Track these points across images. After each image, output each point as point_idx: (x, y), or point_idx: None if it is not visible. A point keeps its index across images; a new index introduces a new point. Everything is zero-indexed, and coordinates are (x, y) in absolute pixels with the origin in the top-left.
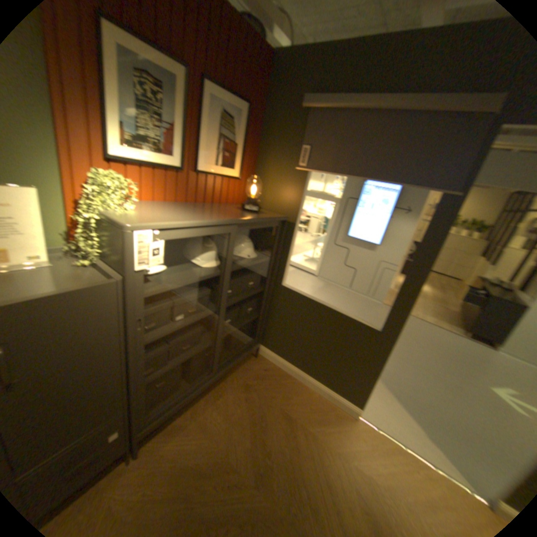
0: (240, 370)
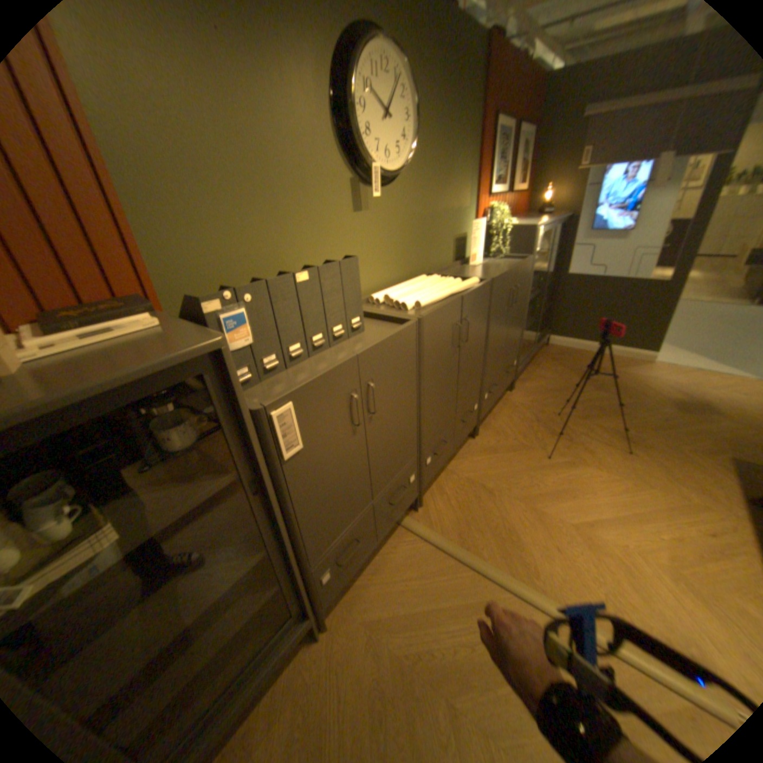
0: (542, 353)
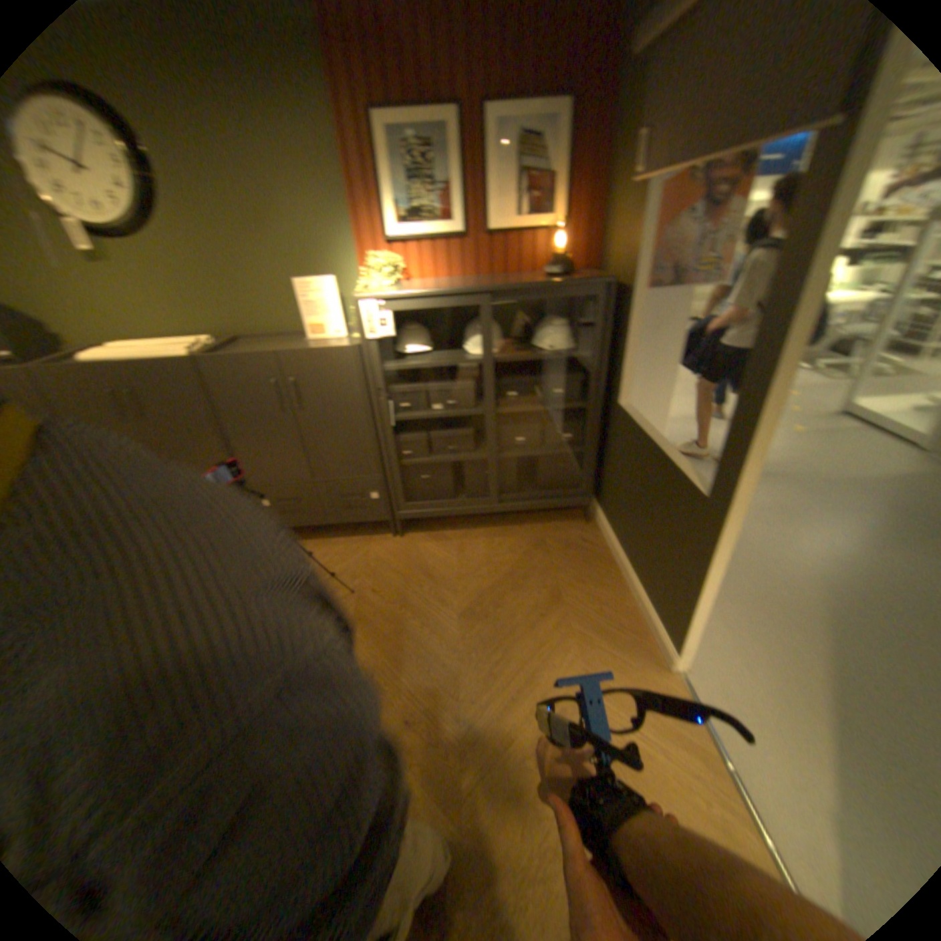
0: (550, 526)
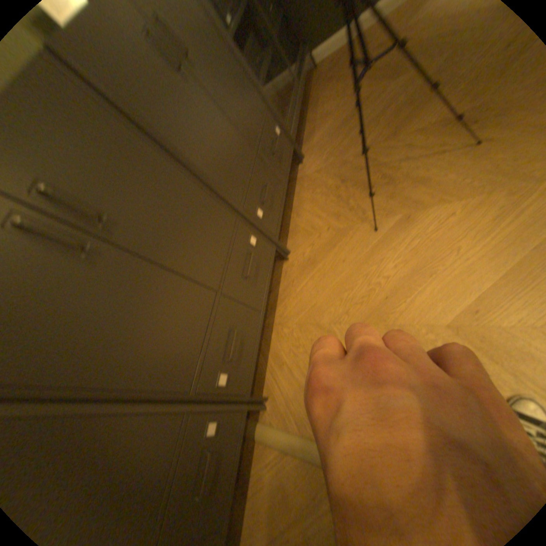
0: (315, 79)
